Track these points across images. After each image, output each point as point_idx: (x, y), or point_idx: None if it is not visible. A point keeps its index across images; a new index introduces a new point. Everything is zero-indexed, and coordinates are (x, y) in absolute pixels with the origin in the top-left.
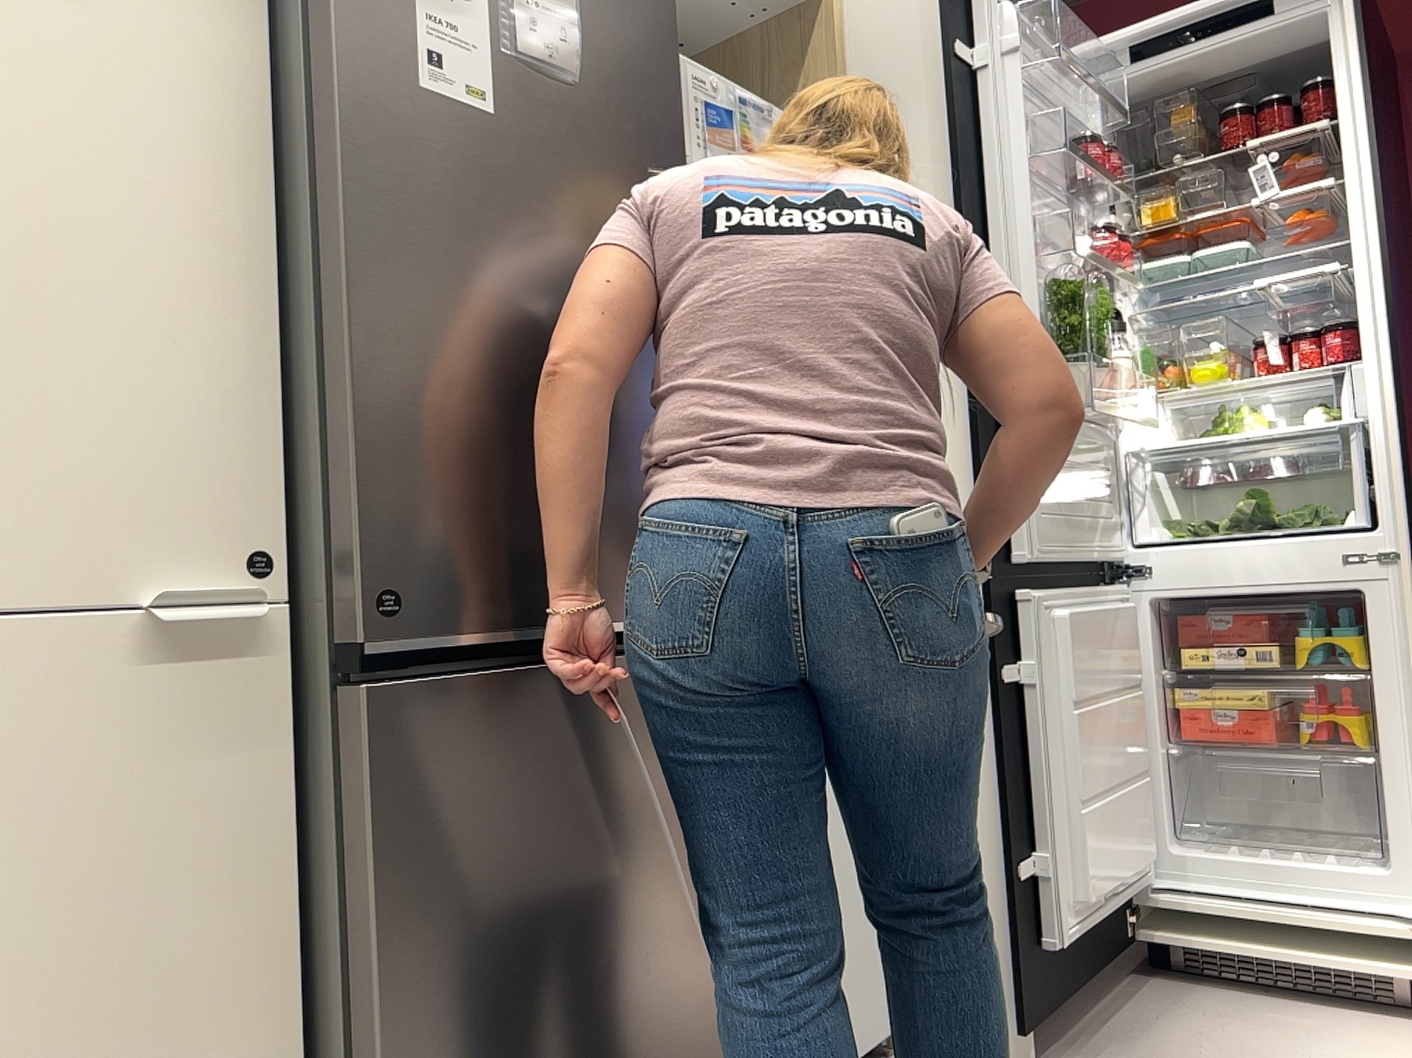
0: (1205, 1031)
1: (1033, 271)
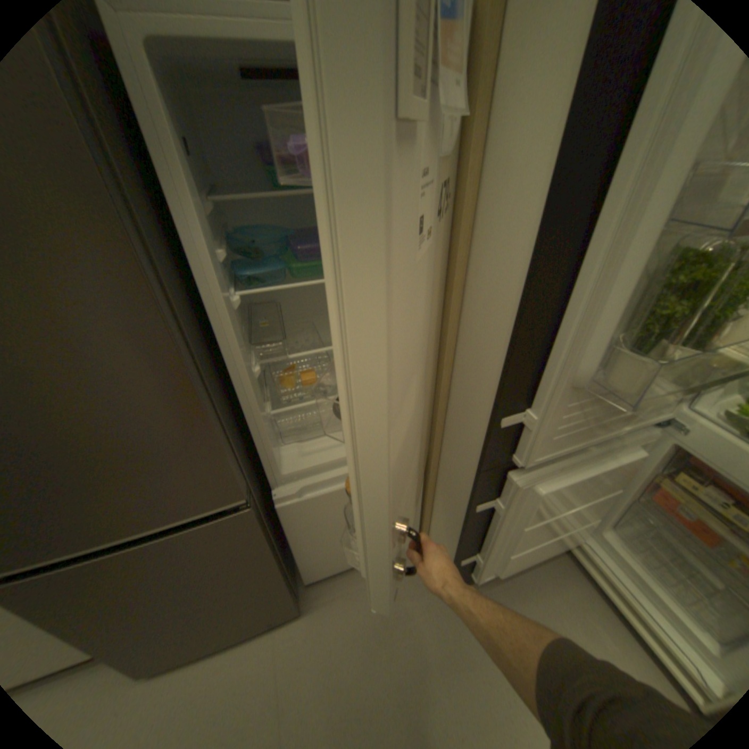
0: (551, 618)
1: (648, 244)
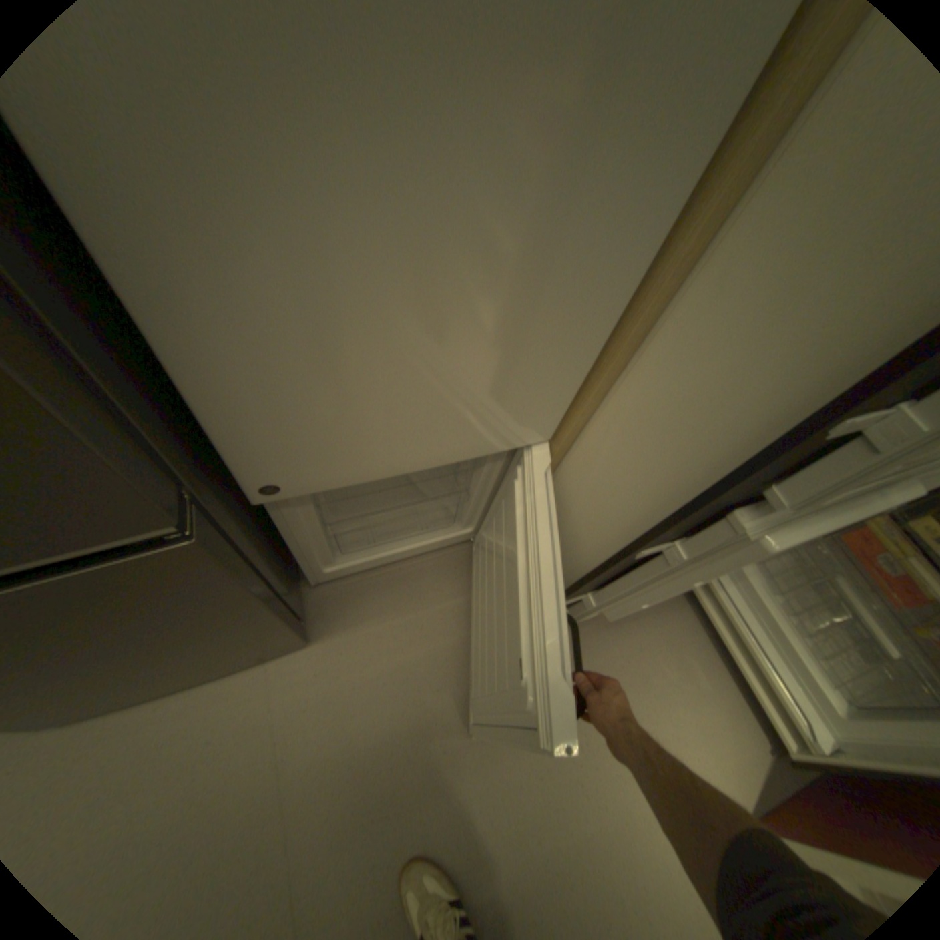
0: (643, 652)
1: None
